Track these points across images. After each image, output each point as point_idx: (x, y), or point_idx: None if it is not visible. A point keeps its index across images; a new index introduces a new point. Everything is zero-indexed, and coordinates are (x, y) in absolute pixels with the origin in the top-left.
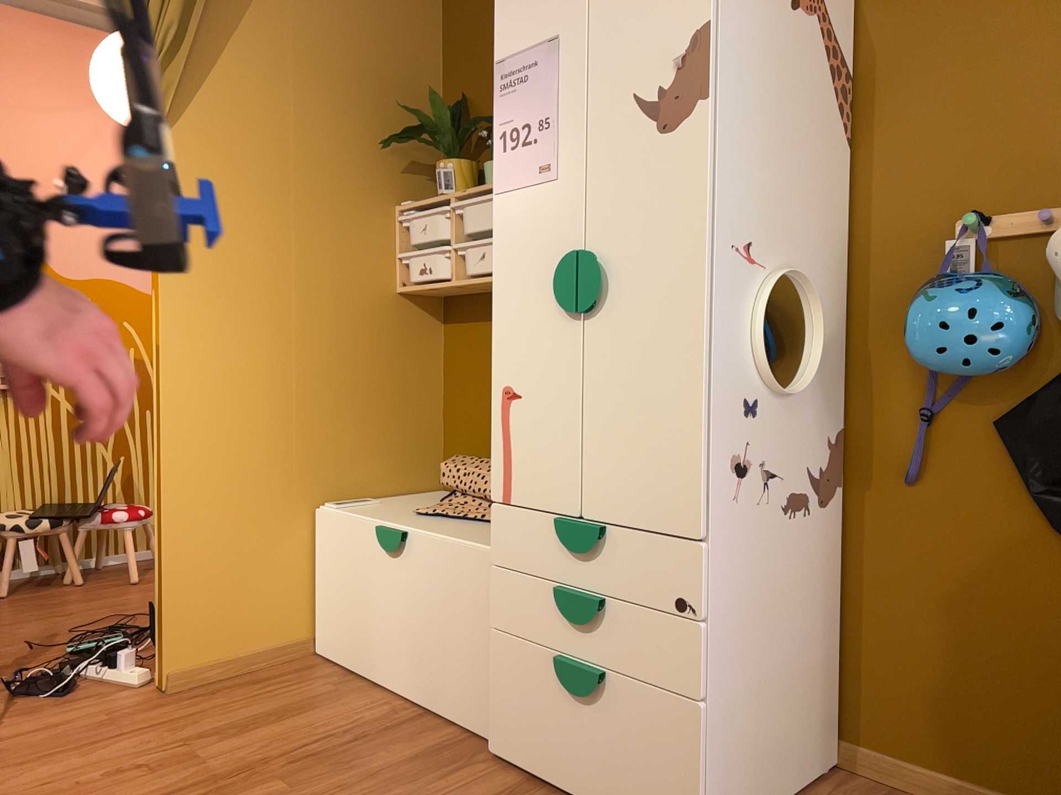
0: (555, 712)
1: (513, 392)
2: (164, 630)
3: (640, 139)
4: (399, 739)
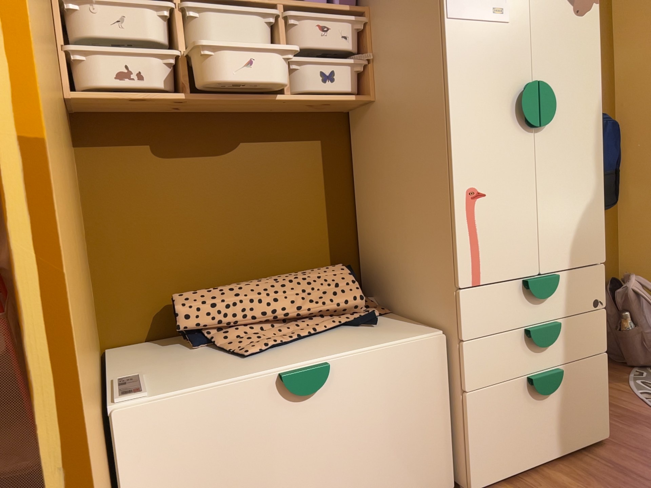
0: (527, 417)
1: (479, 192)
2: None
3: (564, 14)
4: None
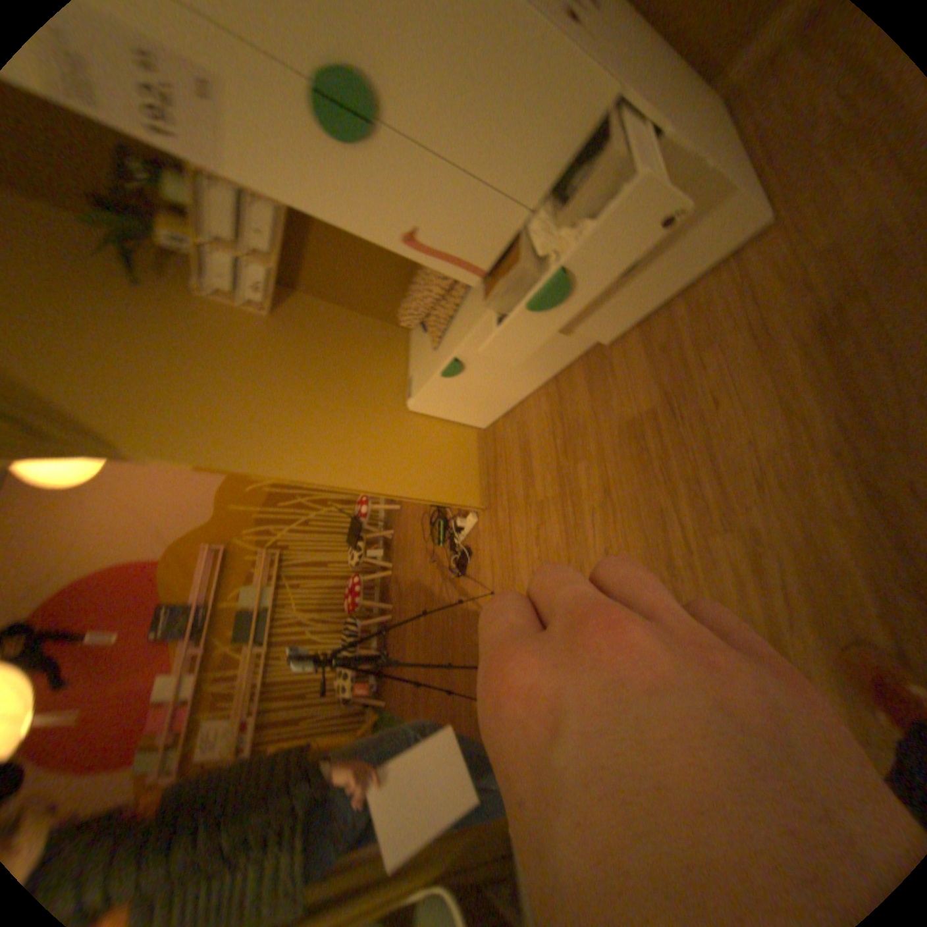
0: (623, 288)
1: (408, 231)
2: (457, 502)
3: None
4: (571, 393)
